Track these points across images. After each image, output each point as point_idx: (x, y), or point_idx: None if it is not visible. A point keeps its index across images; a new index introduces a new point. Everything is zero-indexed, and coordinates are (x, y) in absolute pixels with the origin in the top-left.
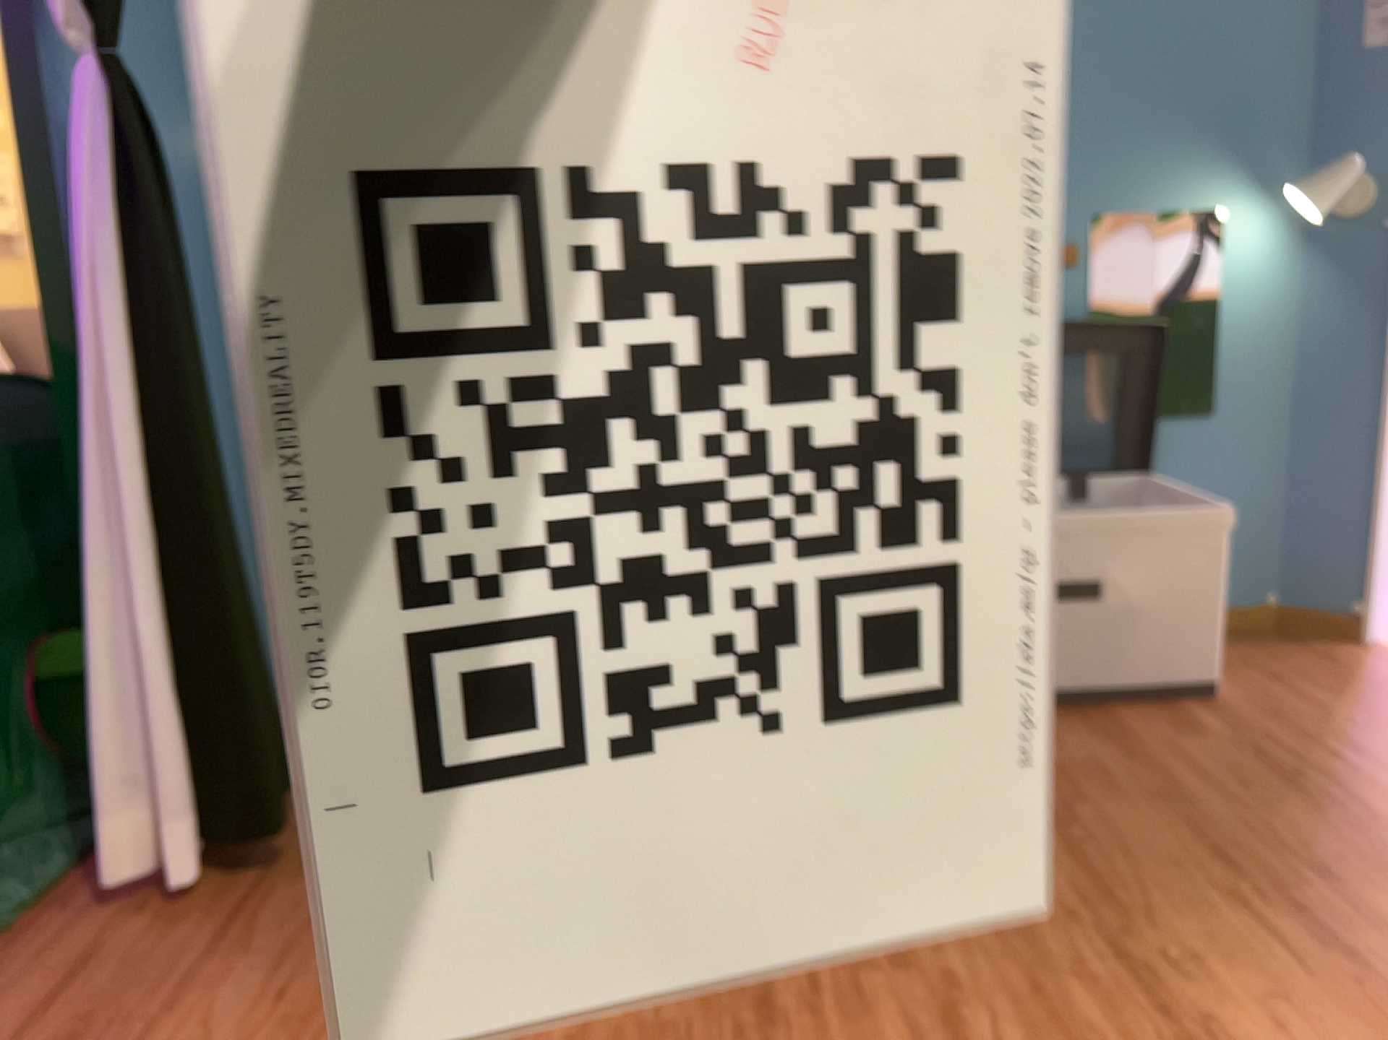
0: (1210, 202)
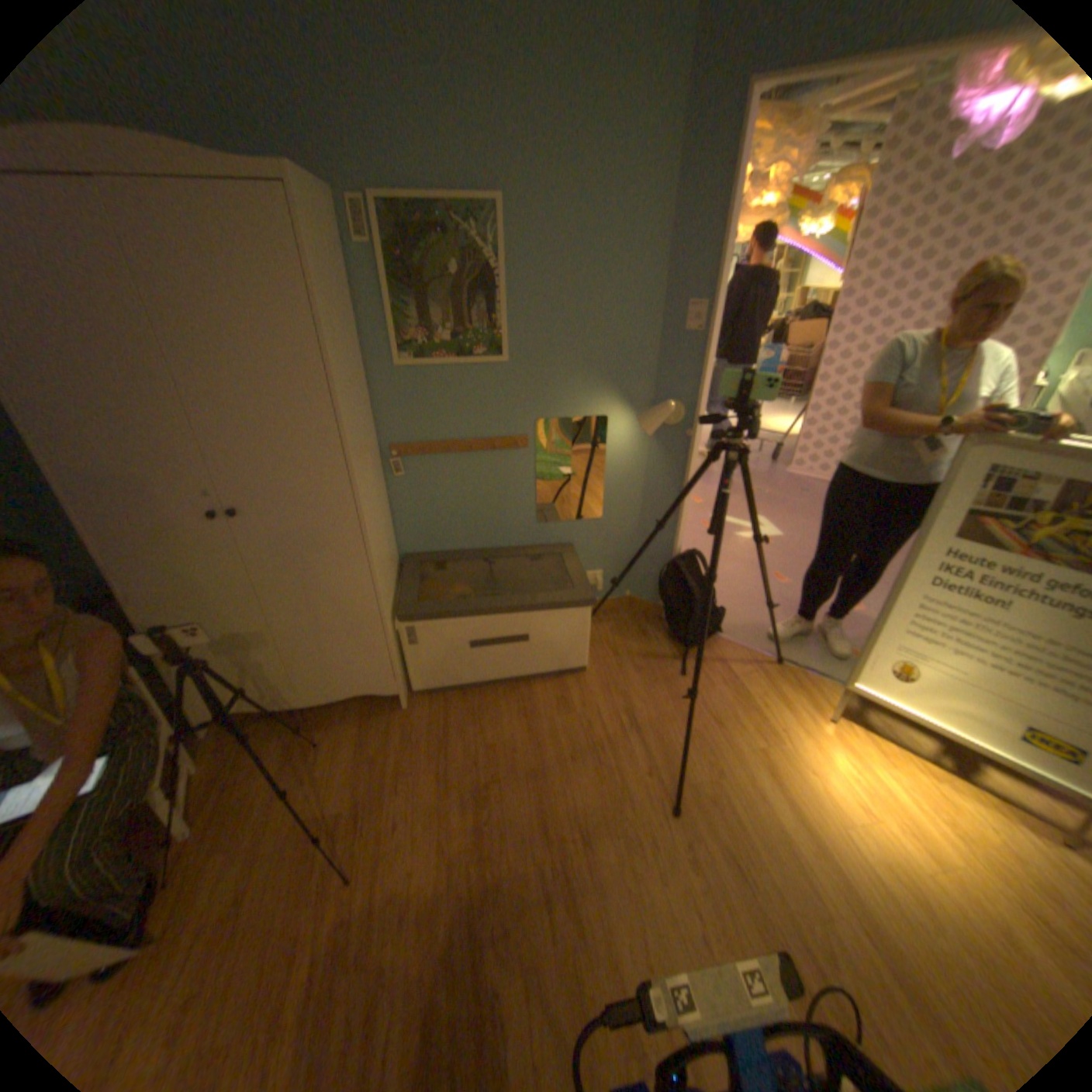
0: (598, 414)
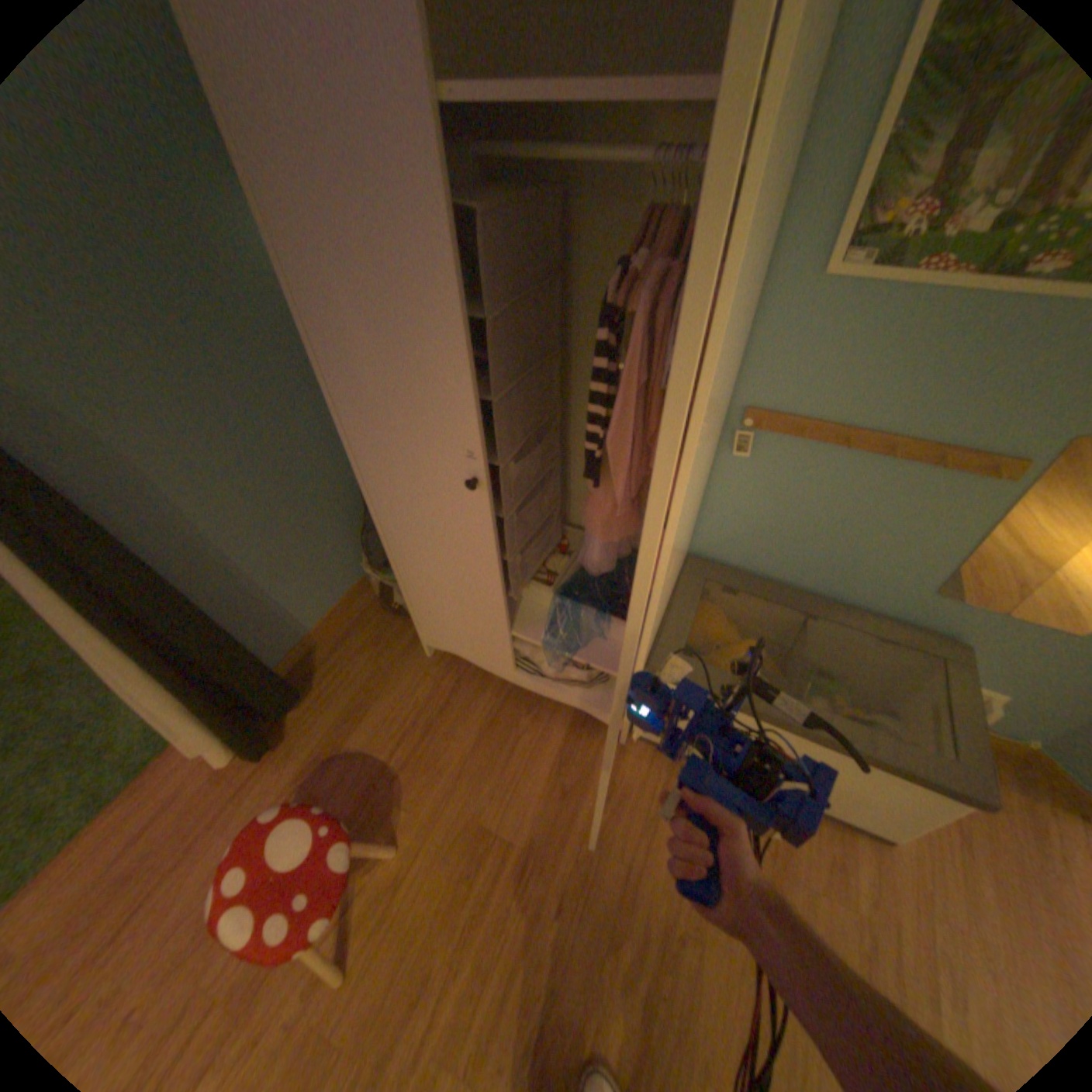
0: None
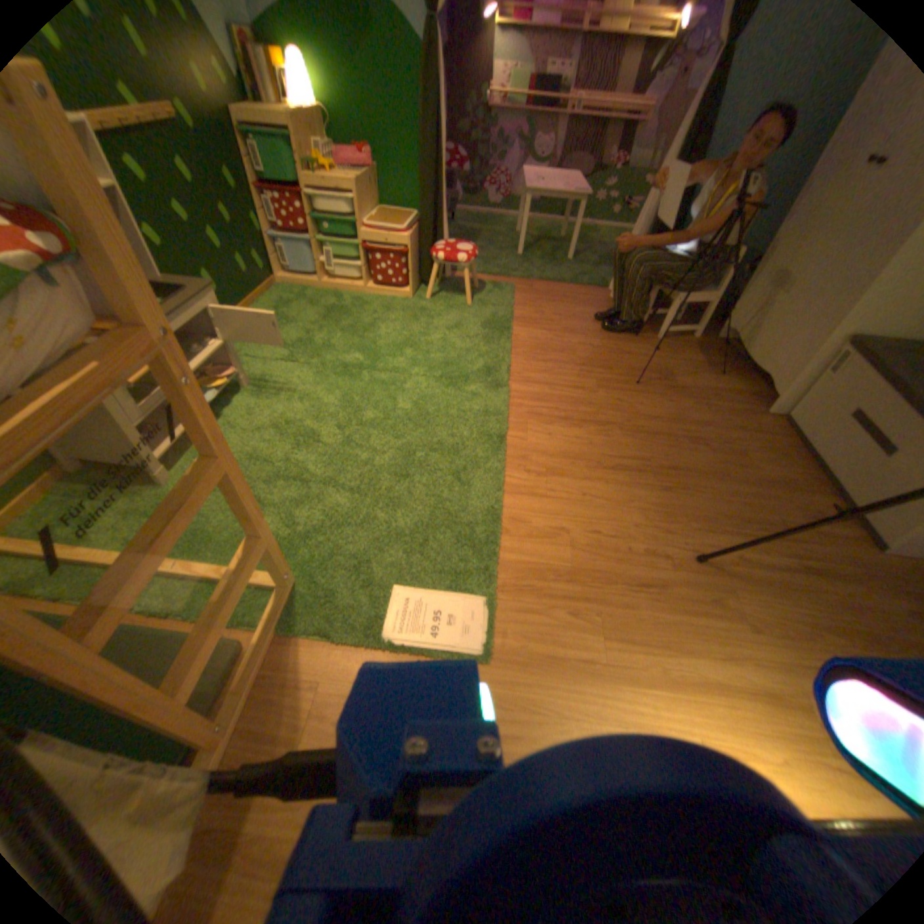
0: None
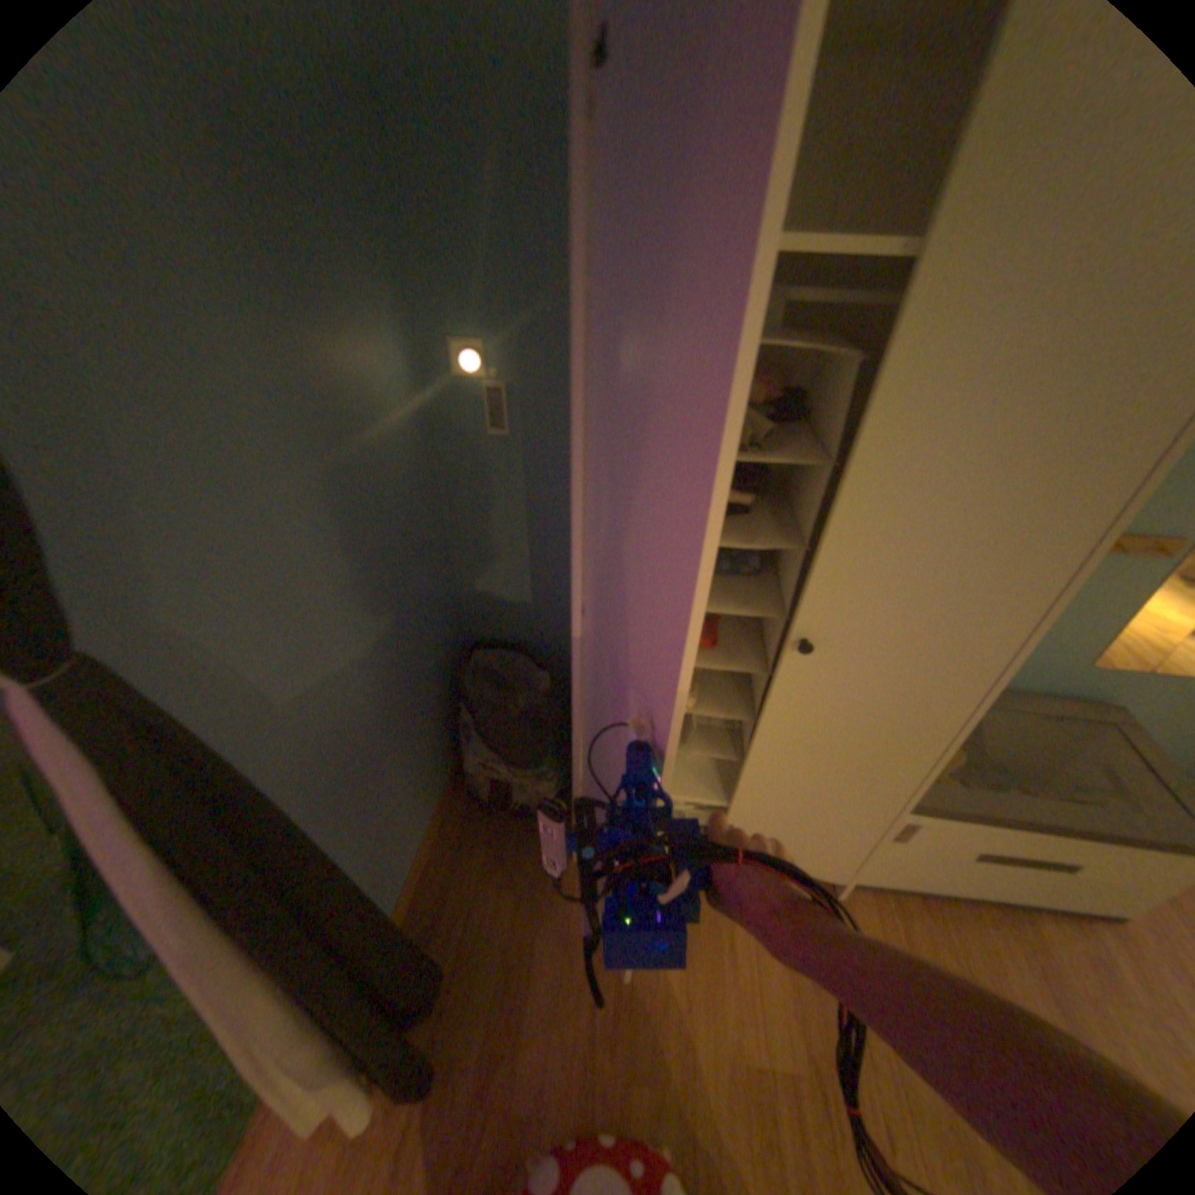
0: None
